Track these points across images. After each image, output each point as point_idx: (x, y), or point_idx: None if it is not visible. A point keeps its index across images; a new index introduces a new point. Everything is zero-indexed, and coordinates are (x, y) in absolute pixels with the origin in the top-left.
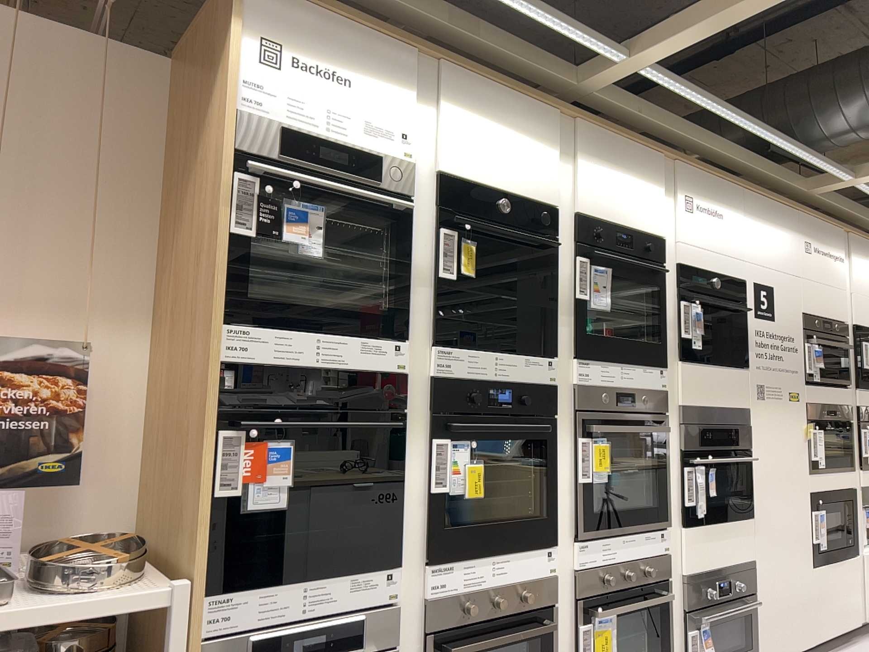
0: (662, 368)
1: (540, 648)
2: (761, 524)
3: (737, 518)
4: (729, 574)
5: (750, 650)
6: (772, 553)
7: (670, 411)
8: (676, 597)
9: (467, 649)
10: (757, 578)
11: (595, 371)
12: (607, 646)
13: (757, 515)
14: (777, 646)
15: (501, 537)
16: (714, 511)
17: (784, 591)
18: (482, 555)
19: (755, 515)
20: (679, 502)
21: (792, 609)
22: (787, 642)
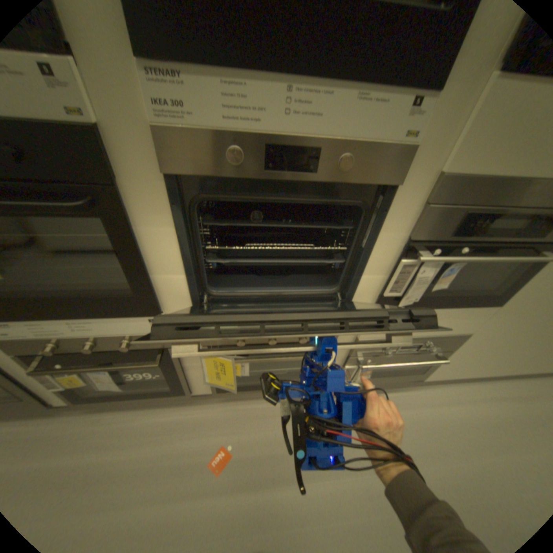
0: (426, 90)
1: (161, 366)
2: (510, 313)
3: (475, 307)
4: (425, 342)
5: (422, 374)
6: (506, 332)
7: (415, 182)
8: (343, 348)
9: (61, 368)
10: (465, 345)
11: (203, 94)
12: (239, 371)
13: (512, 306)
14: (457, 375)
15: (67, 309)
16: (436, 300)
17: (498, 353)
18: (47, 320)
19: (507, 306)
20: (380, 290)
21: (496, 362)
22: (471, 374)
